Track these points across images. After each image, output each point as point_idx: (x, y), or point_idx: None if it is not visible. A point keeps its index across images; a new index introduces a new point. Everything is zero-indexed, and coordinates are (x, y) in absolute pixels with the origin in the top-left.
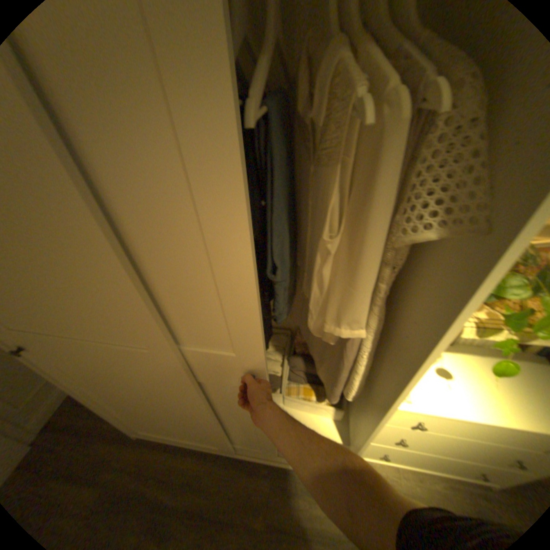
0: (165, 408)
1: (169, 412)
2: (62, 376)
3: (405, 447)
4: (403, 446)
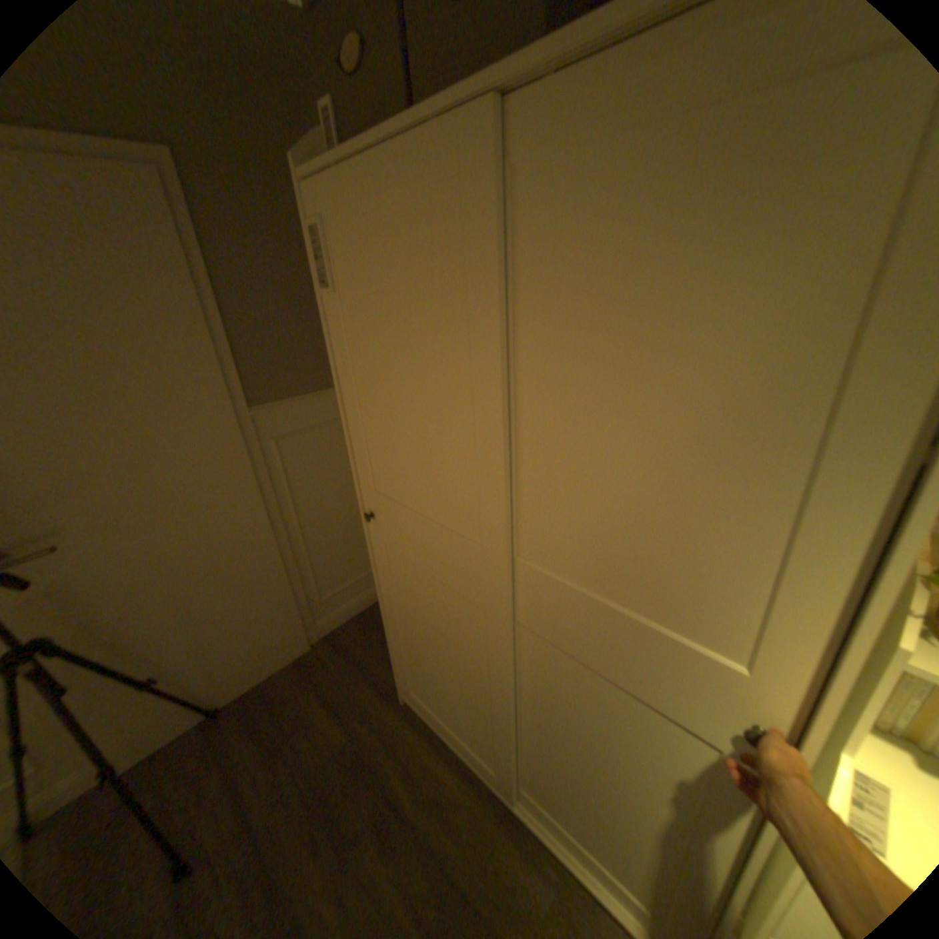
0: (461, 652)
1: (462, 664)
2: (383, 563)
3: None
4: None
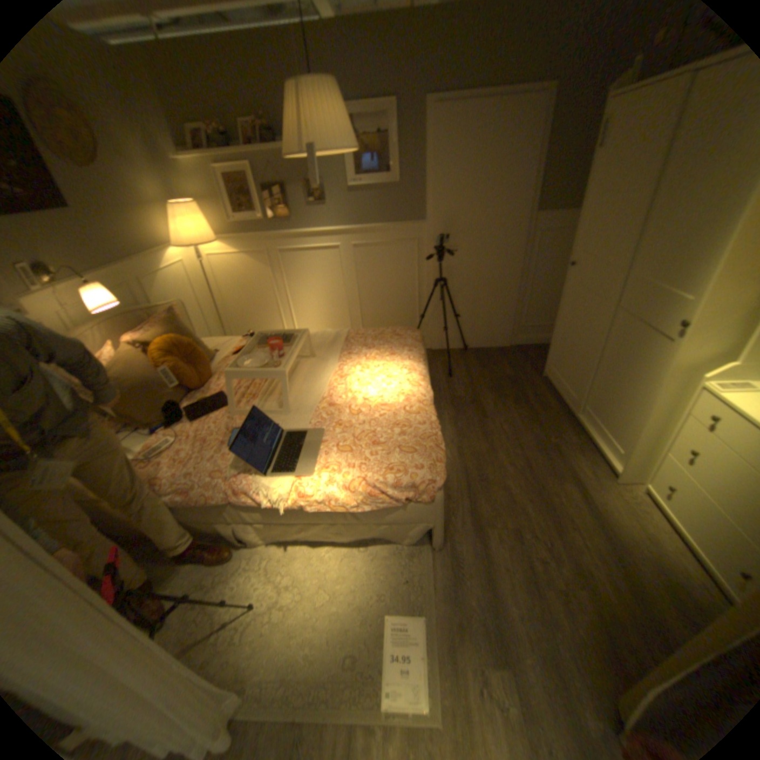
0: (587, 330)
1: (585, 337)
2: (568, 290)
3: (693, 454)
4: (692, 451)
